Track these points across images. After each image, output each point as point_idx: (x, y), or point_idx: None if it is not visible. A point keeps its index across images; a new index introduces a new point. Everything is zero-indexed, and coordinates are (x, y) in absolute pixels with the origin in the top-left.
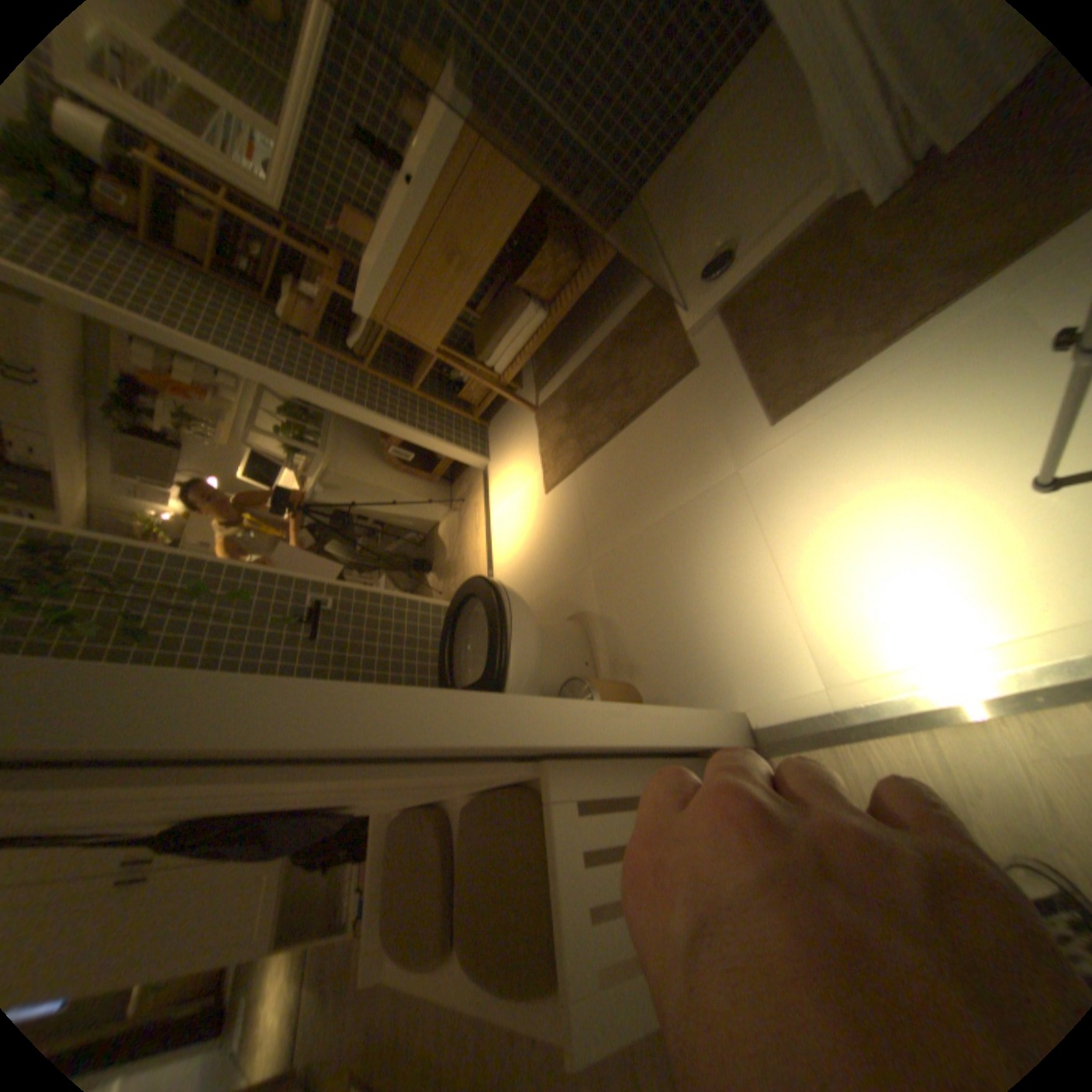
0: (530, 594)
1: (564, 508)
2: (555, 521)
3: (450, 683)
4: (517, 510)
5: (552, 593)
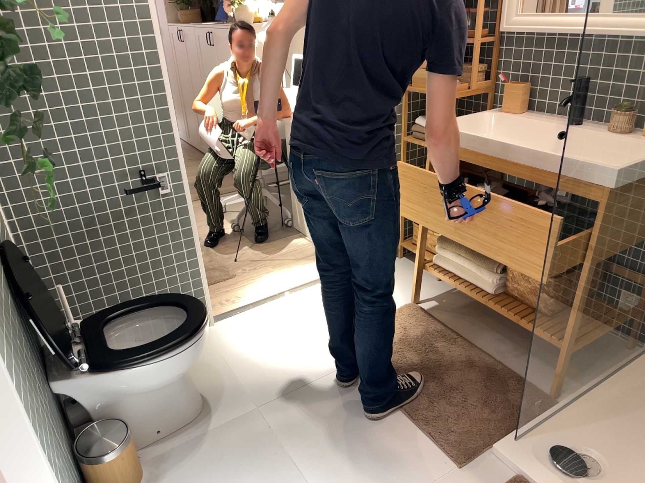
0: (230, 353)
1: (314, 364)
2: (301, 358)
3: (106, 319)
4: (314, 316)
5: (230, 376)
